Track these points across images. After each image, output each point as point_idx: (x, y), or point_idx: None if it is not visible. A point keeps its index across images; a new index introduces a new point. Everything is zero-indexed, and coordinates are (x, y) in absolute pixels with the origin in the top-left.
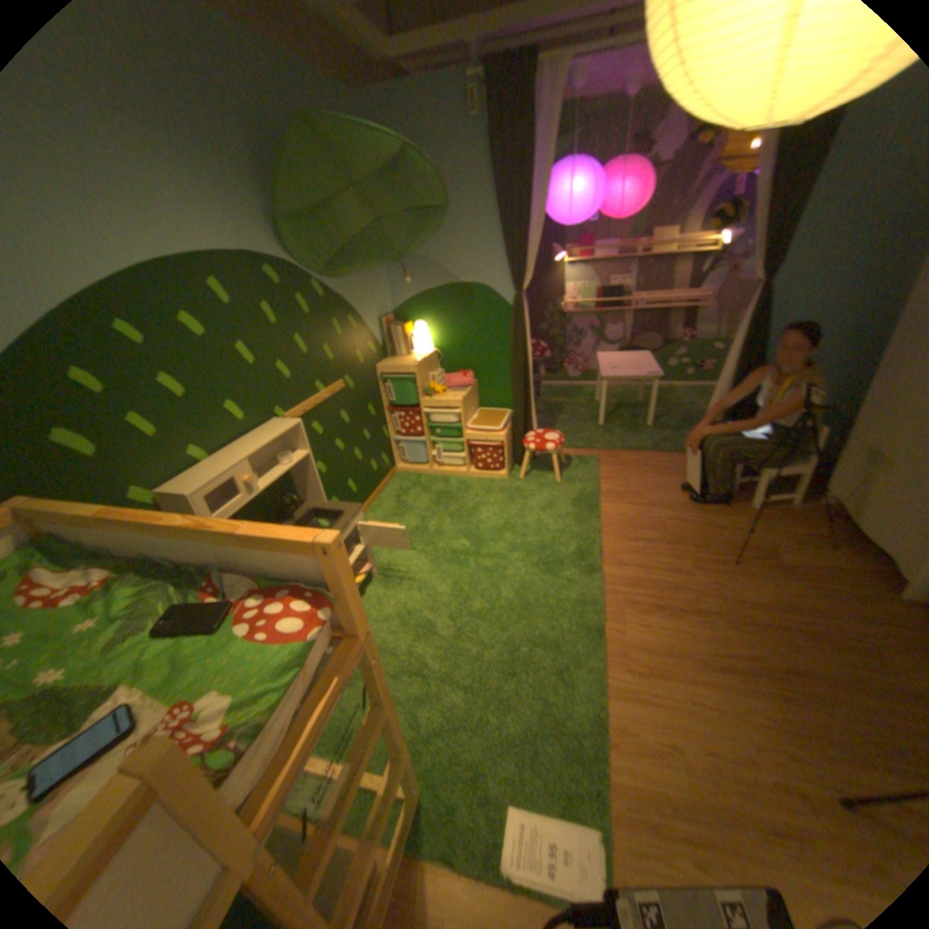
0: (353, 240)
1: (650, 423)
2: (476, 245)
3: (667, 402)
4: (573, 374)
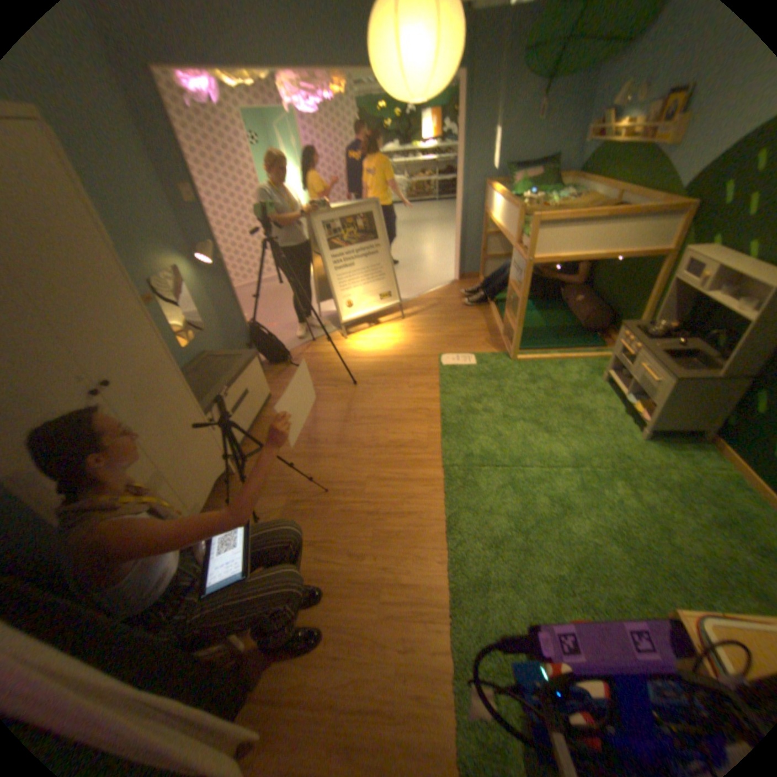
0: None
1: None
2: None
3: None
4: None
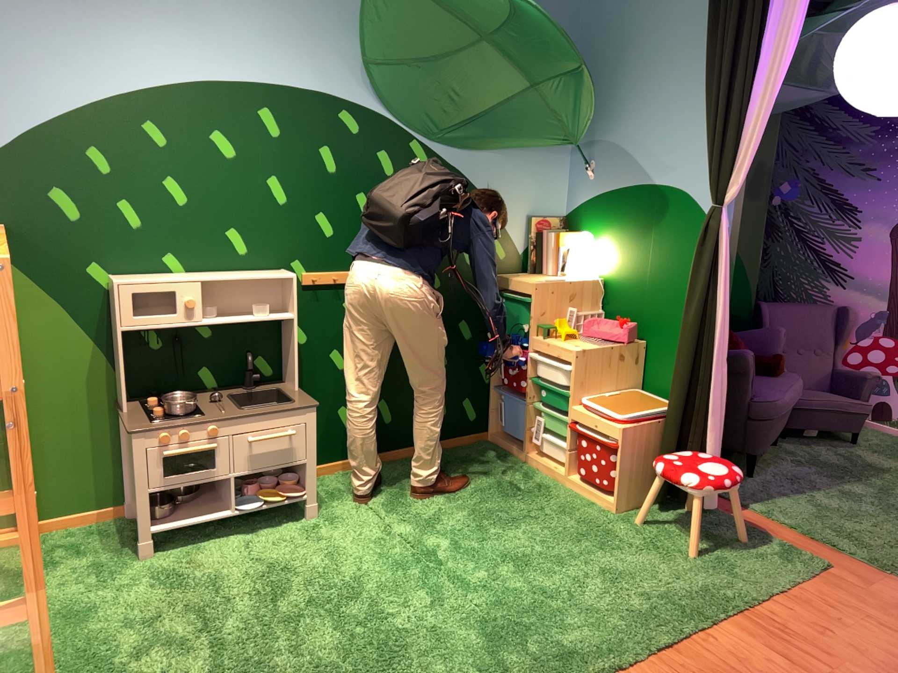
0: (499, 111)
1: None
2: (678, 134)
3: None
4: None
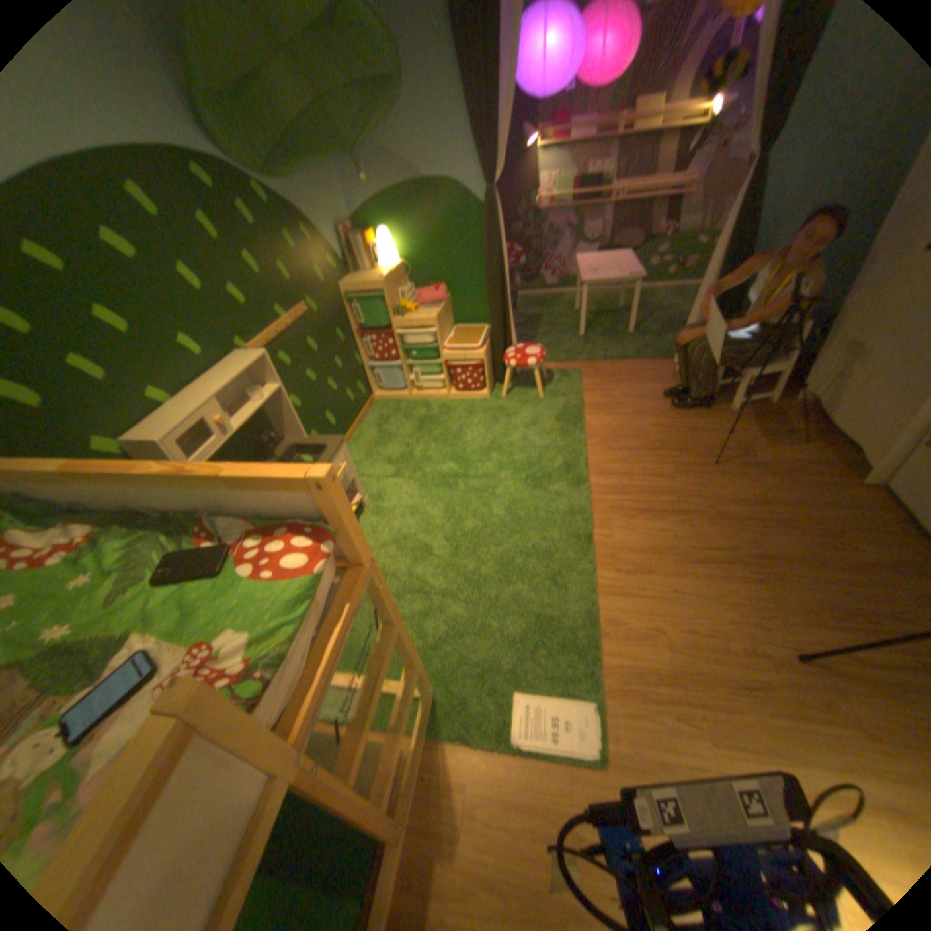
0: (294, 126)
1: (632, 329)
2: (439, 126)
3: (649, 305)
4: (551, 280)
